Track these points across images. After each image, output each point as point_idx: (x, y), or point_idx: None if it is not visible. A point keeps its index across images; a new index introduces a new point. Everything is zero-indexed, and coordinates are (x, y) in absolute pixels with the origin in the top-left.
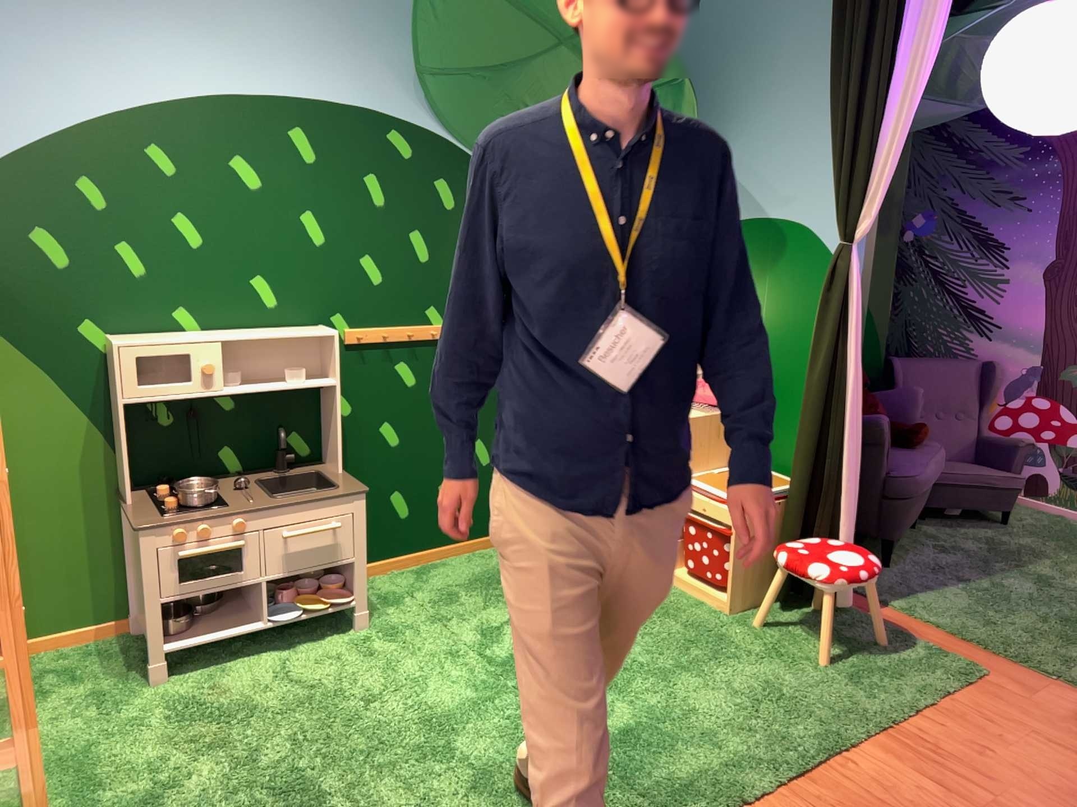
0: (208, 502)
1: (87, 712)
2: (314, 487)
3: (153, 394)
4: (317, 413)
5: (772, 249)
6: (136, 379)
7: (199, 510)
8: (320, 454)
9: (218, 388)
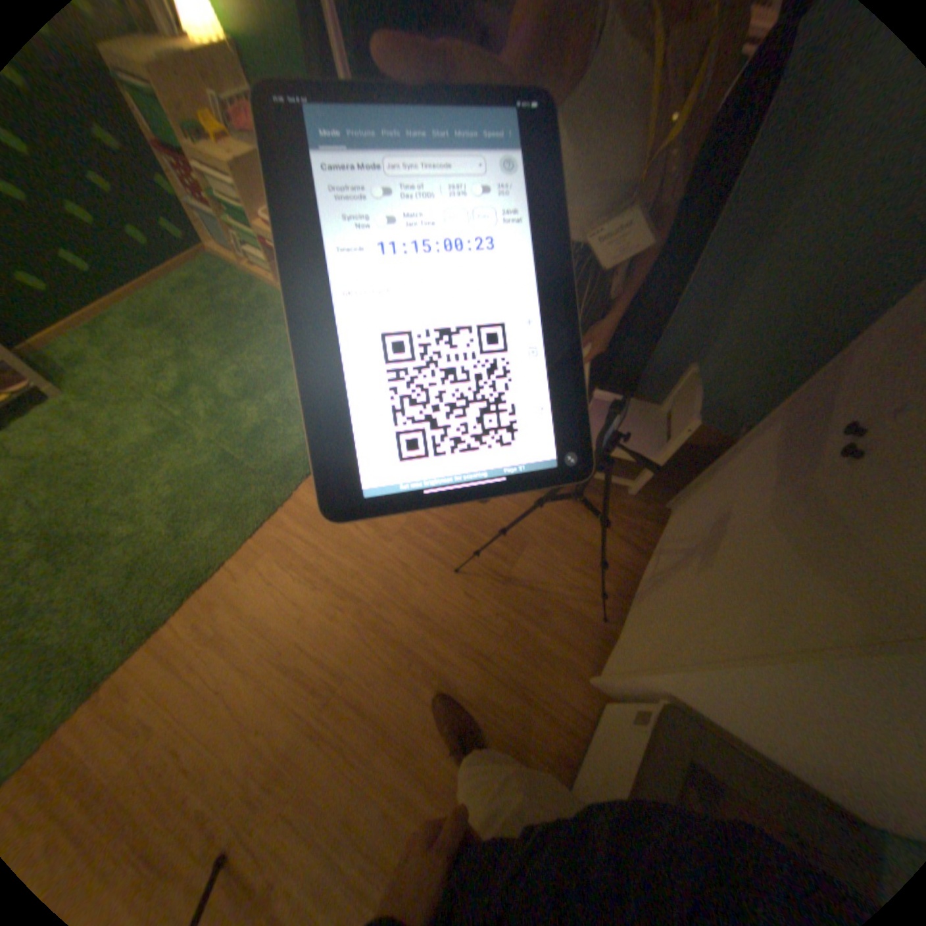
0: None
1: None
2: None
3: None
4: None
5: None
6: None
7: None
8: None
9: None
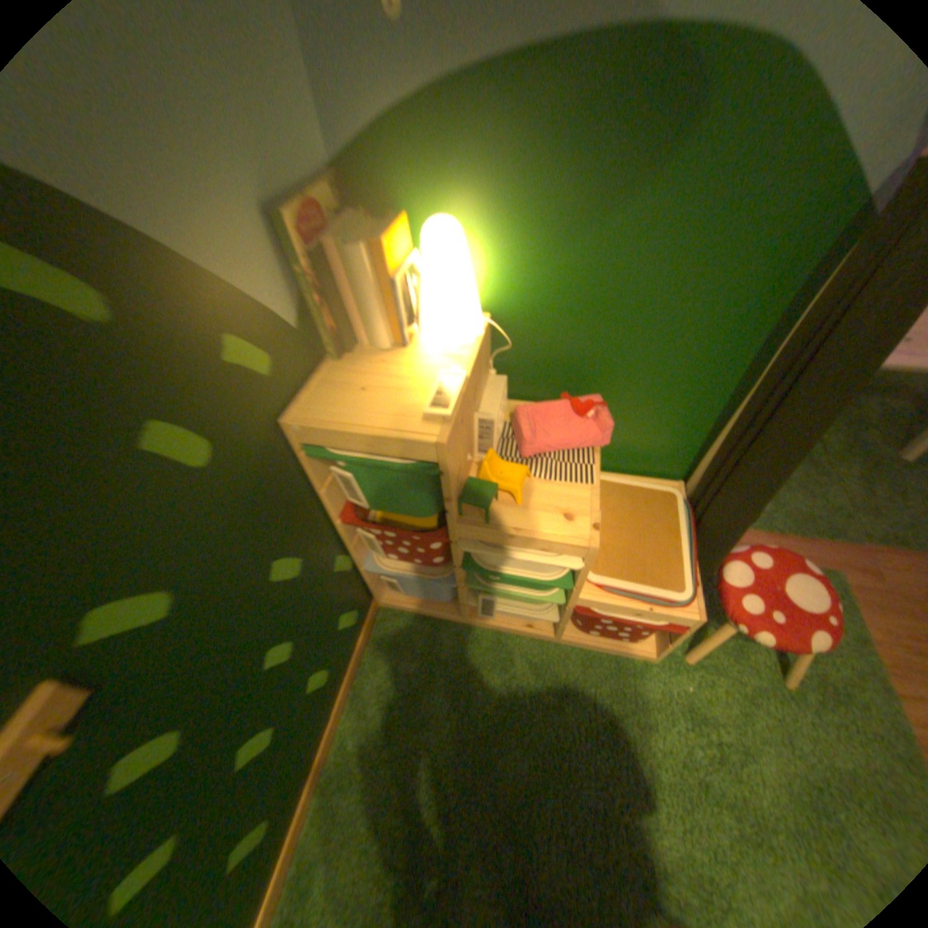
0: None
1: None
2: None
3: None
4: None
5: (662, 124)
6: None
7: None
8: None
9: None
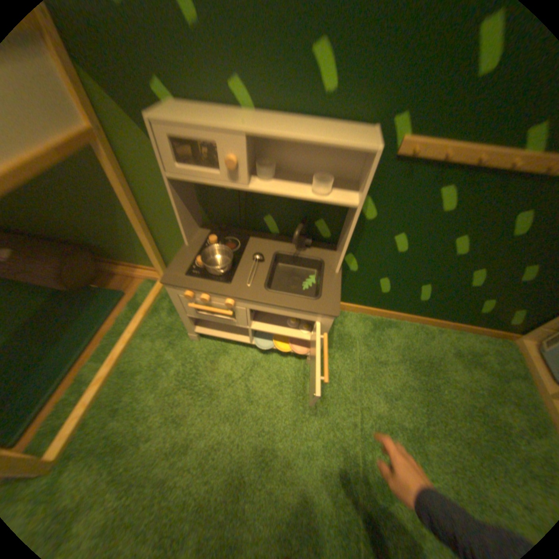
0: (219, 275)
1: (158, 341)
2: (315, 274)
3: (189, 176)
4: (345, 213)
5: None
6: (173, 160)
7: (213, 279)
8: (338, 241)
9: (243, 185)
